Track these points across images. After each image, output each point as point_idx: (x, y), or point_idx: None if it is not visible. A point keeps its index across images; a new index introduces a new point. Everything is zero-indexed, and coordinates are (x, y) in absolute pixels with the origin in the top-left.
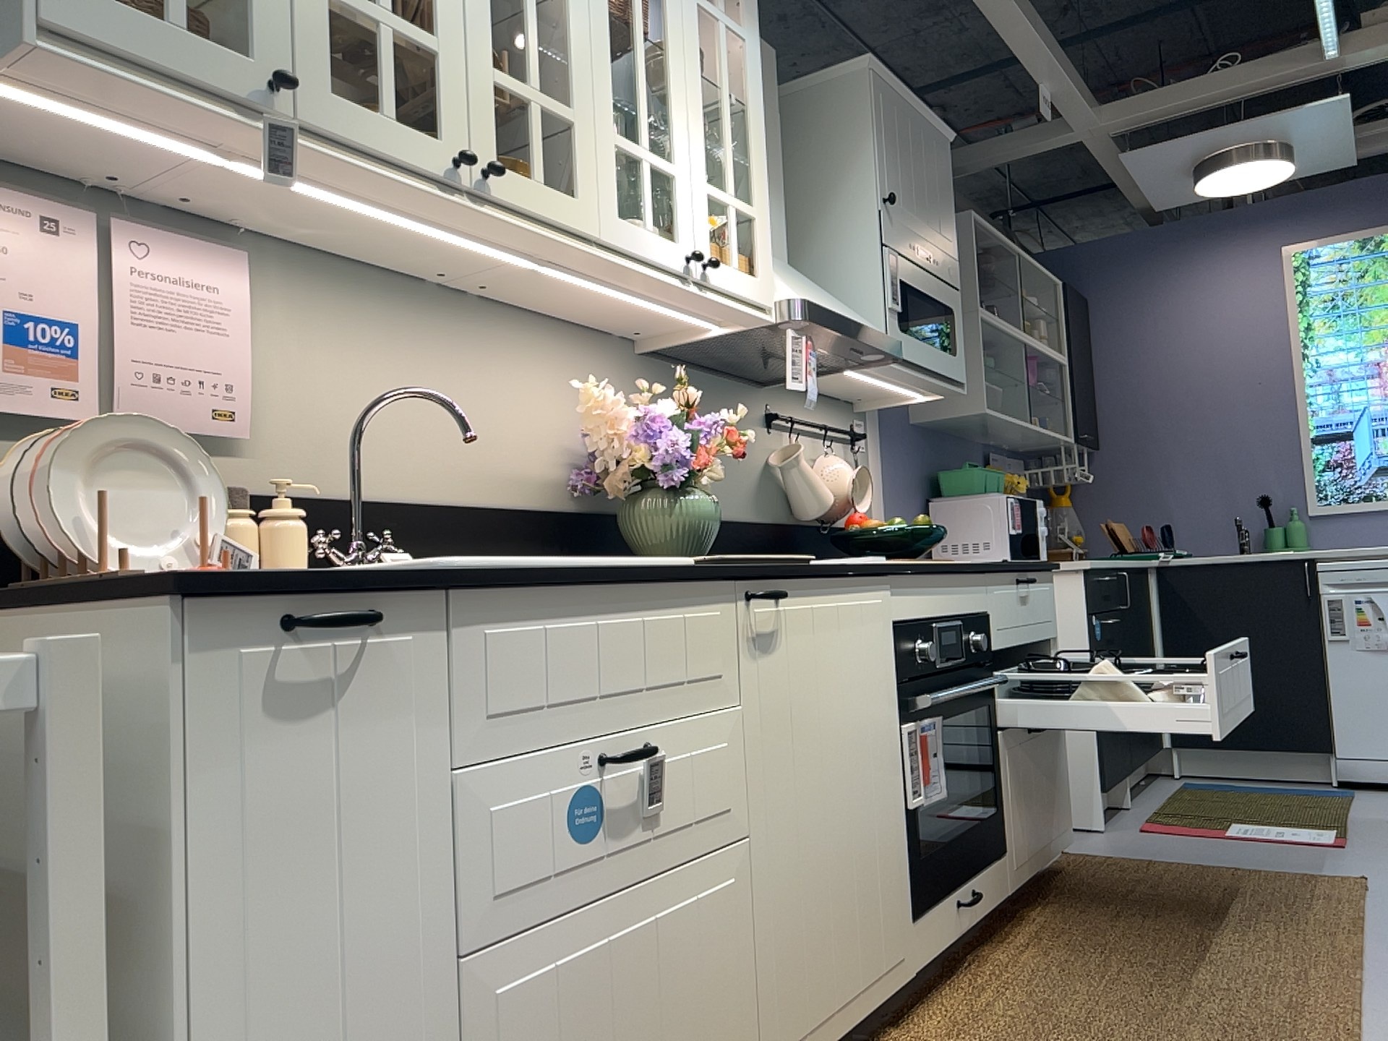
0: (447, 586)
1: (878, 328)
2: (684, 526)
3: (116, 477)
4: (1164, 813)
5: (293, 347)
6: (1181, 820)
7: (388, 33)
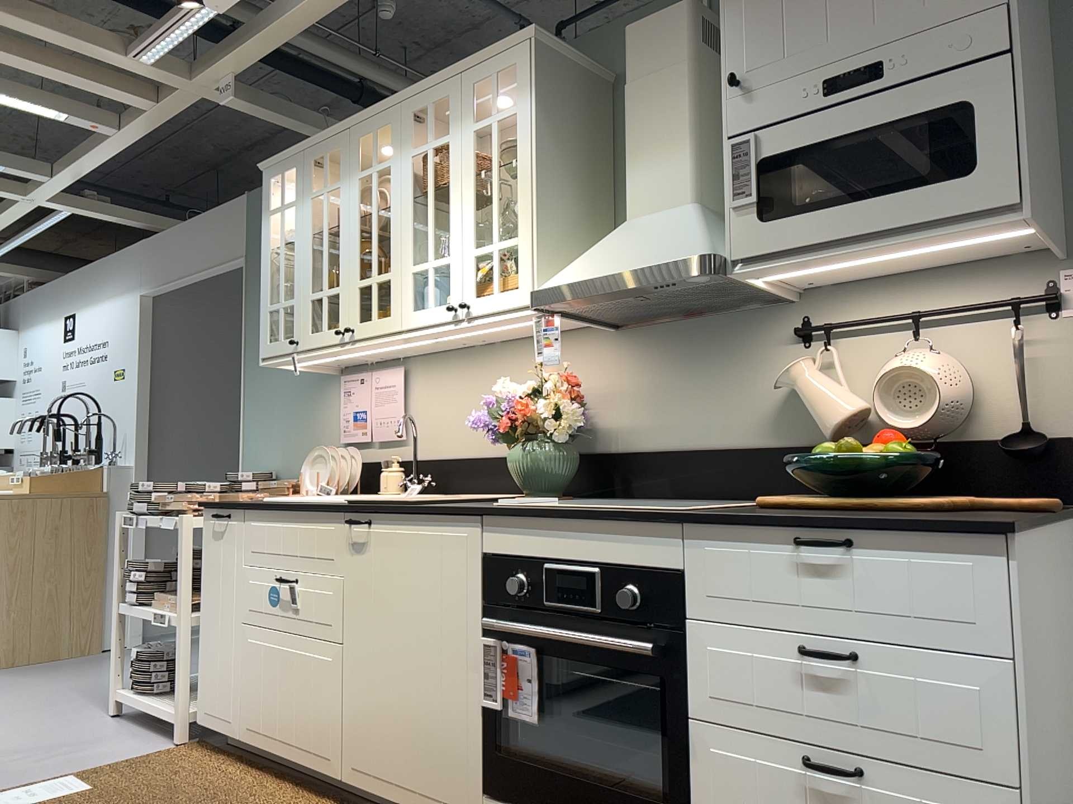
0: (241, 508)
1: (682, 250)
2: (514, 469)
3: (322, 465)
4: None
5: (422, 396)
6: None
7: (325, 298)
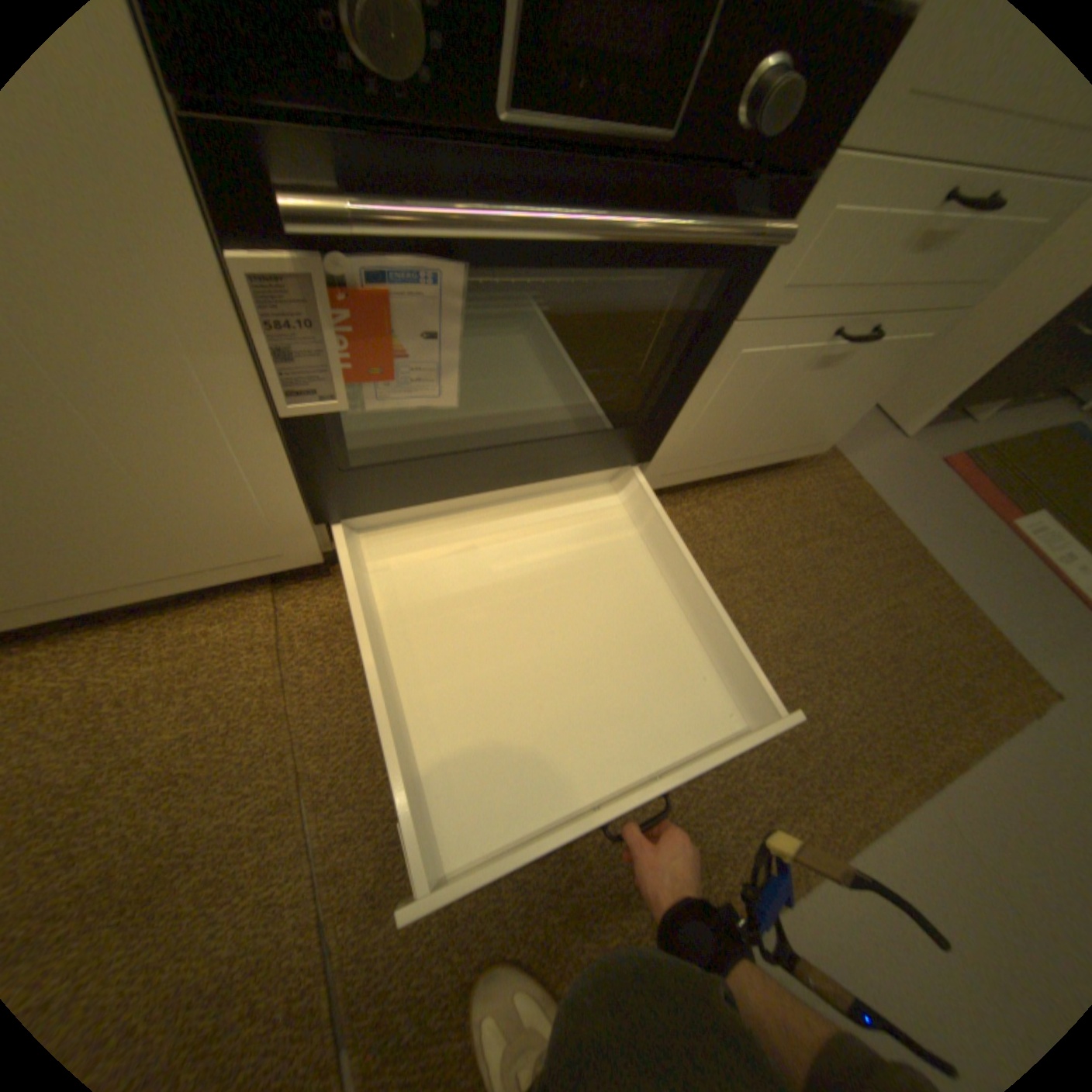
0: None
1: None
2: None
3: None
4: (997, 452)
5: None
6: (1001, 473)
7: None
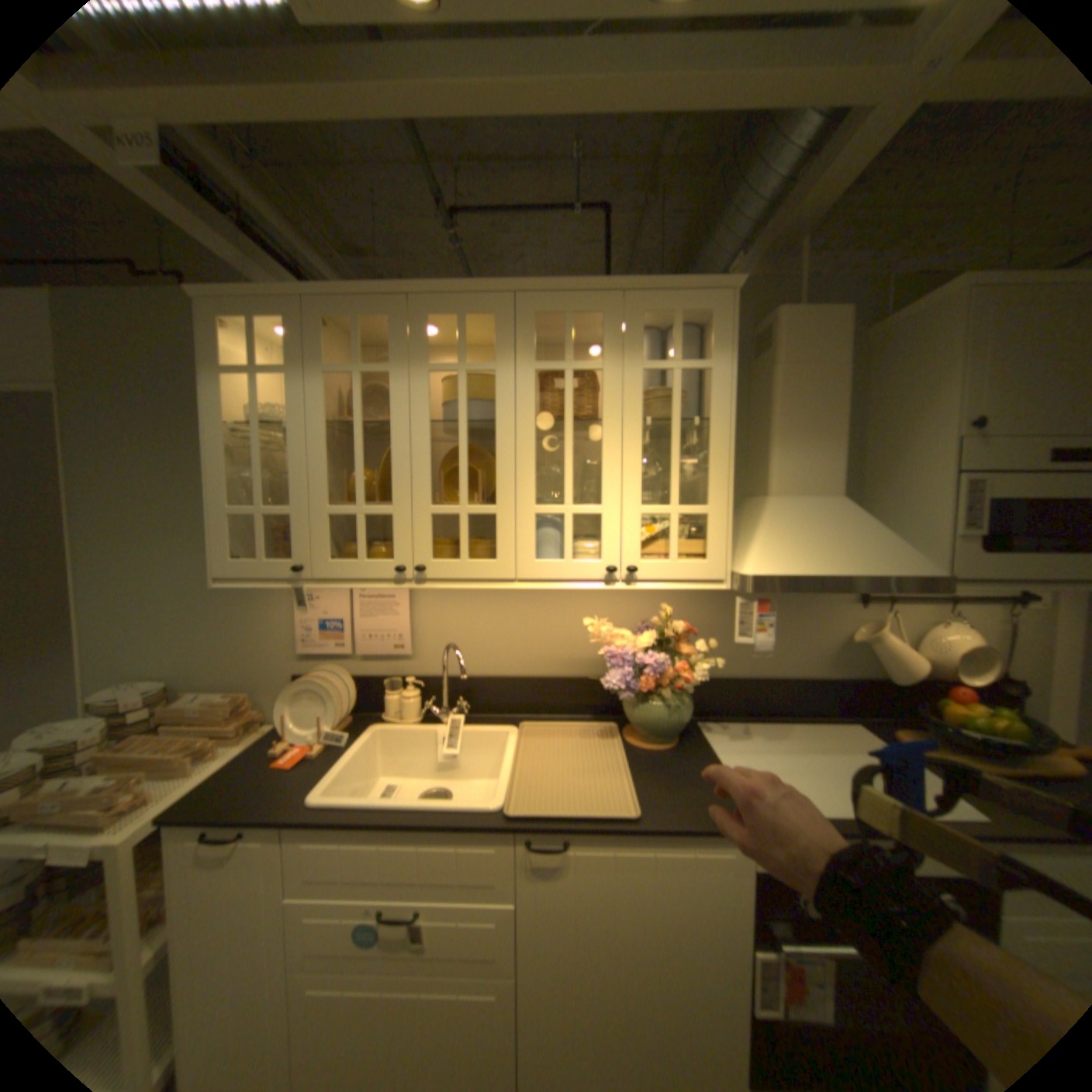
0: (277, 827)
1: (915, 565)
2: (644, 721)
3: (309, 699)
4: None
5: (437, 609)
6: None
7: (362, 517)
